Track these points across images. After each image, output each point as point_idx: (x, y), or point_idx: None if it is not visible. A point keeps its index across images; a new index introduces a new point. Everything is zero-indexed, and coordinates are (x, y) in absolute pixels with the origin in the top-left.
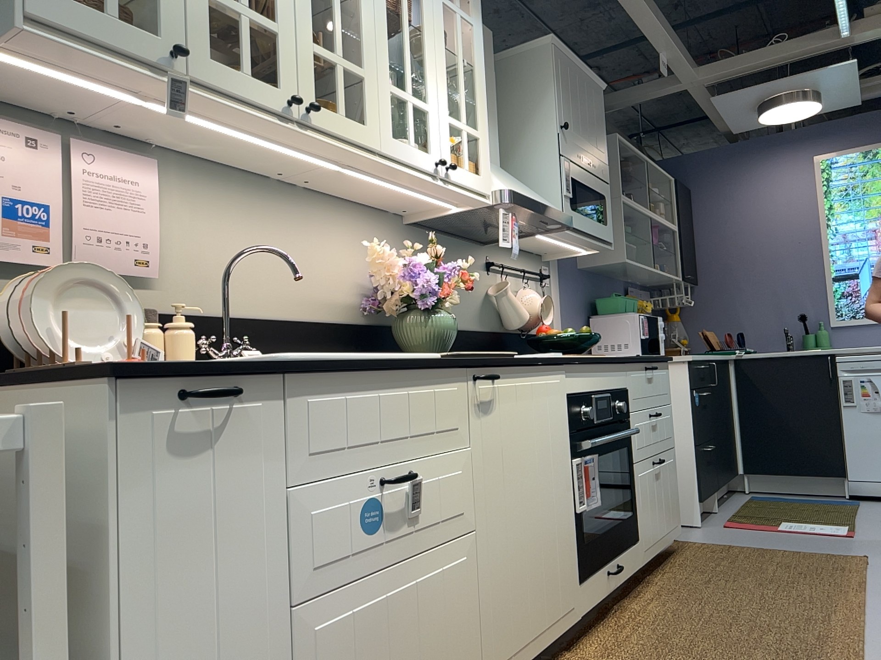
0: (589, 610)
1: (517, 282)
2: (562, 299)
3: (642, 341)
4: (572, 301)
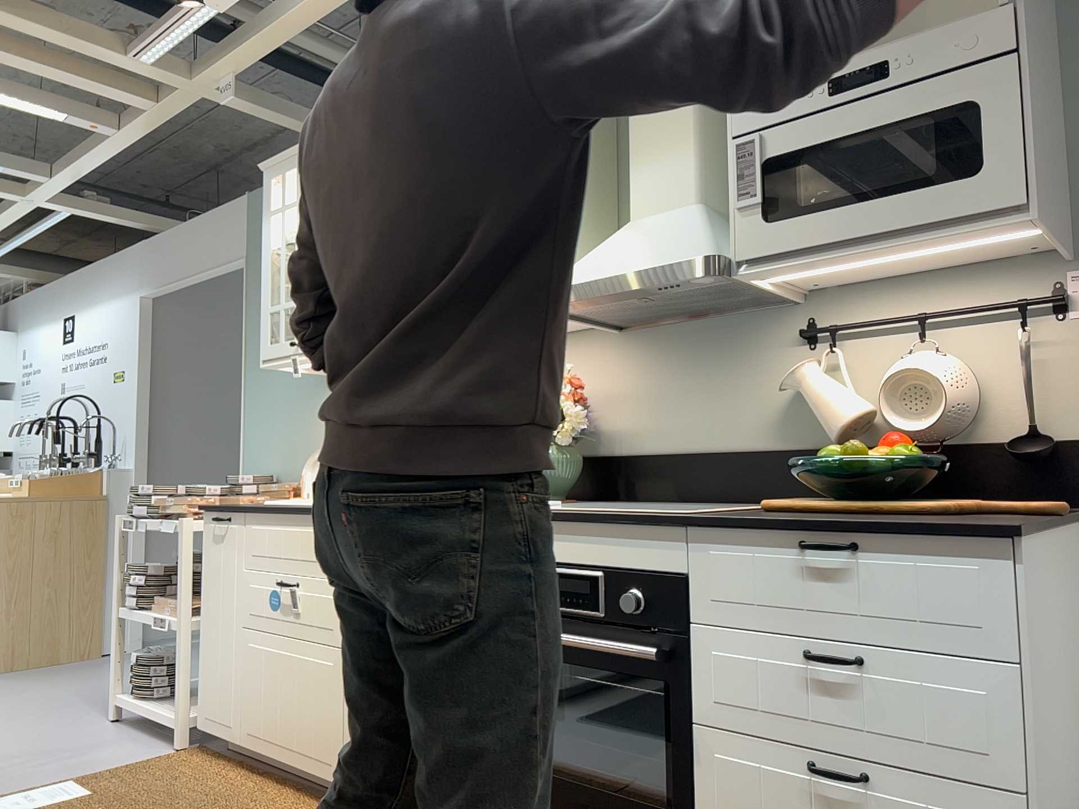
0: None
1: (912, 342)
2: None
3: None
4: None
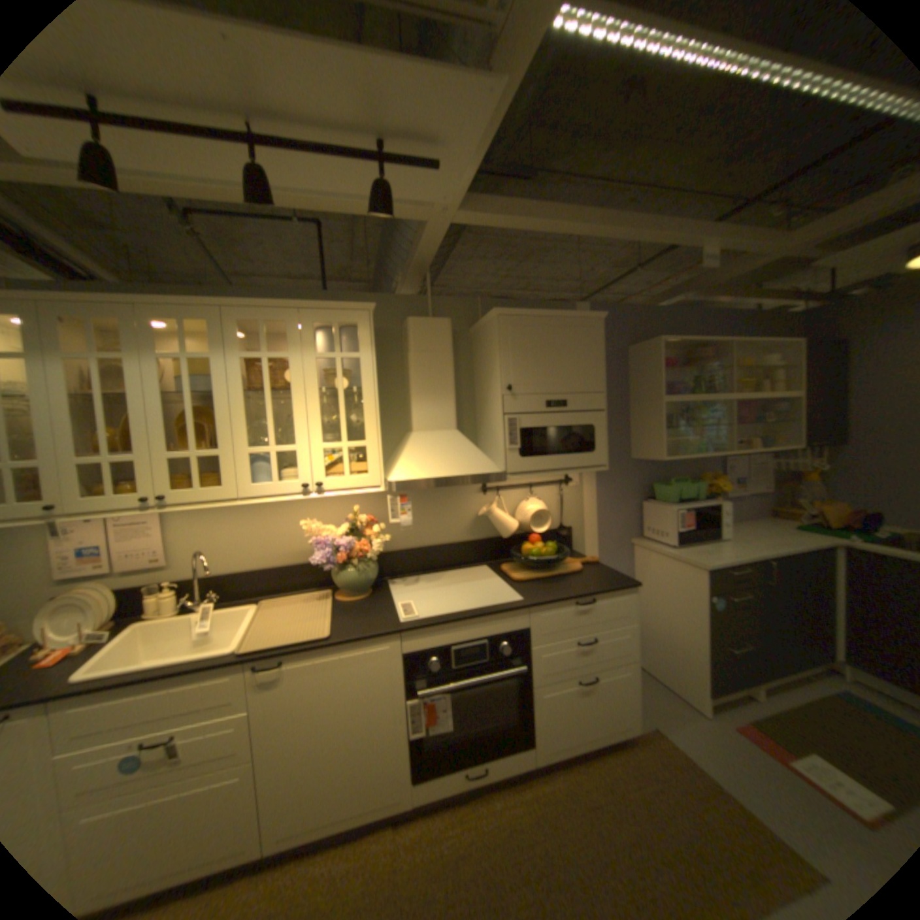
0: (429, 804)
1: (524, 493)
2: (597, 493)
3: (681, 534)
4: (615, 491)
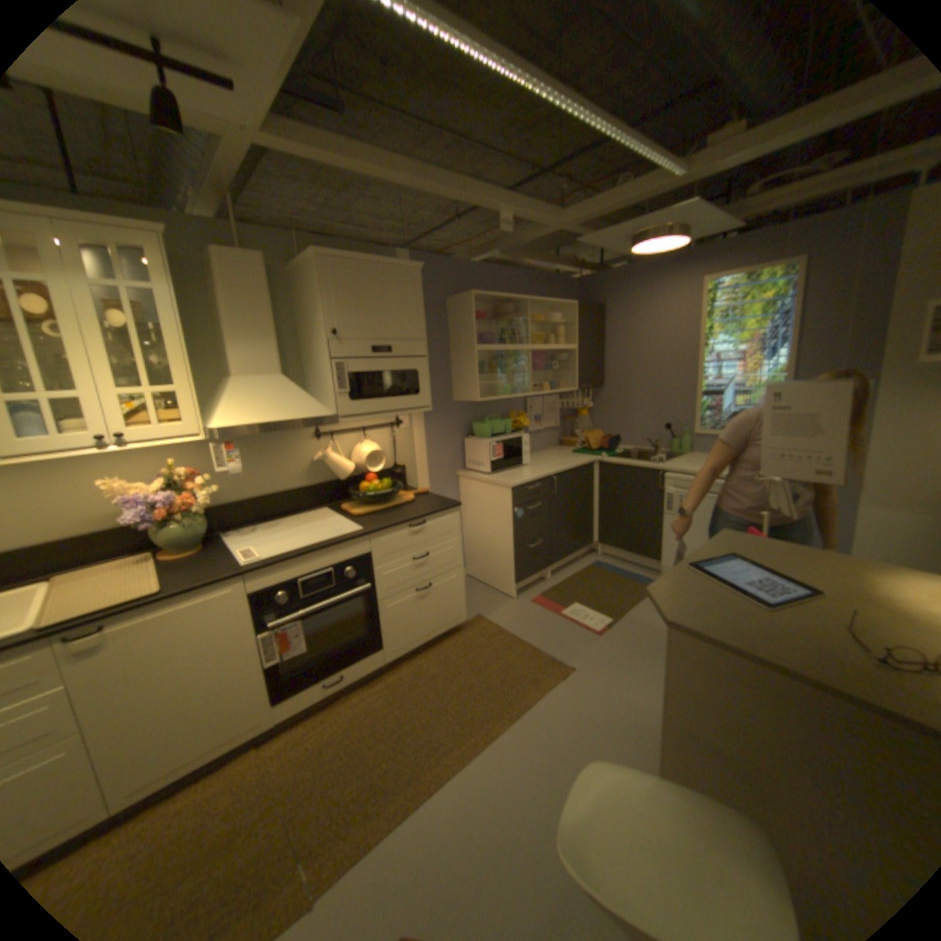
0: (290, 717)
1: (358, 437)
2: (425, 433)
3: (492, 462)
4: (441, 431)
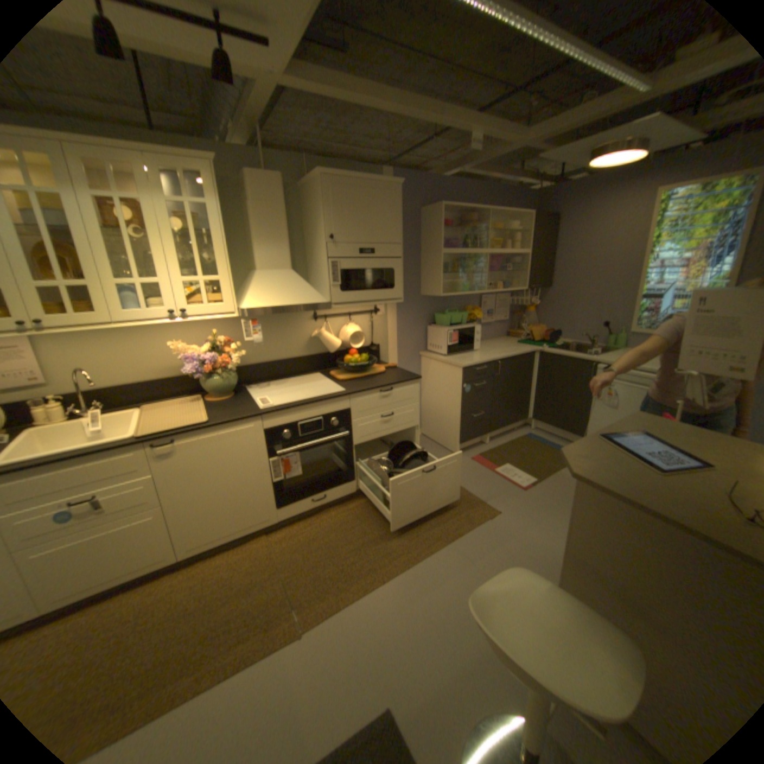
0: (288, 518)
1: (344, 320)
2: (396, 320)
3: (448, 346)
4: (408, 319)
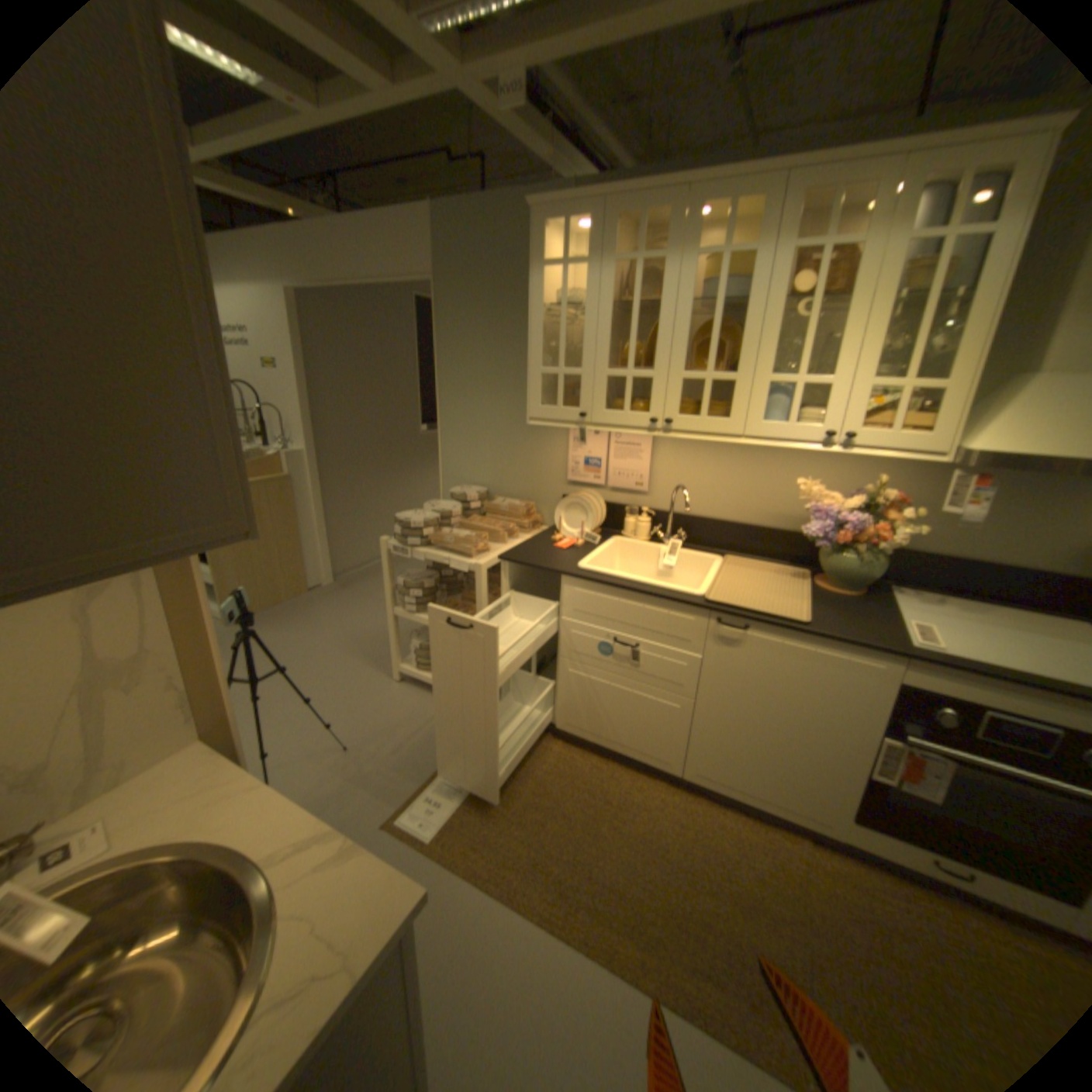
0: (870, 853)
1: None
2: None
3: None
4: None
